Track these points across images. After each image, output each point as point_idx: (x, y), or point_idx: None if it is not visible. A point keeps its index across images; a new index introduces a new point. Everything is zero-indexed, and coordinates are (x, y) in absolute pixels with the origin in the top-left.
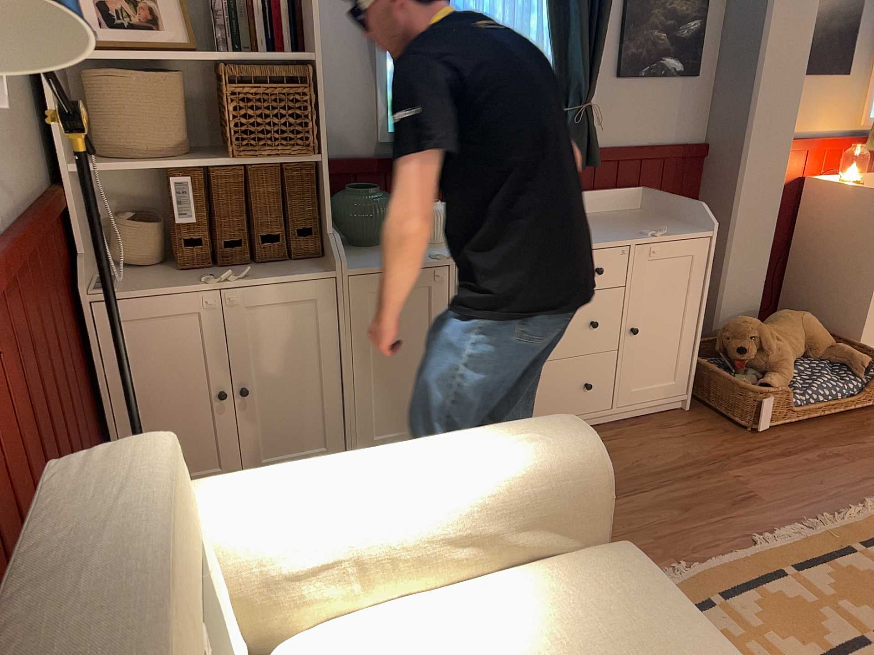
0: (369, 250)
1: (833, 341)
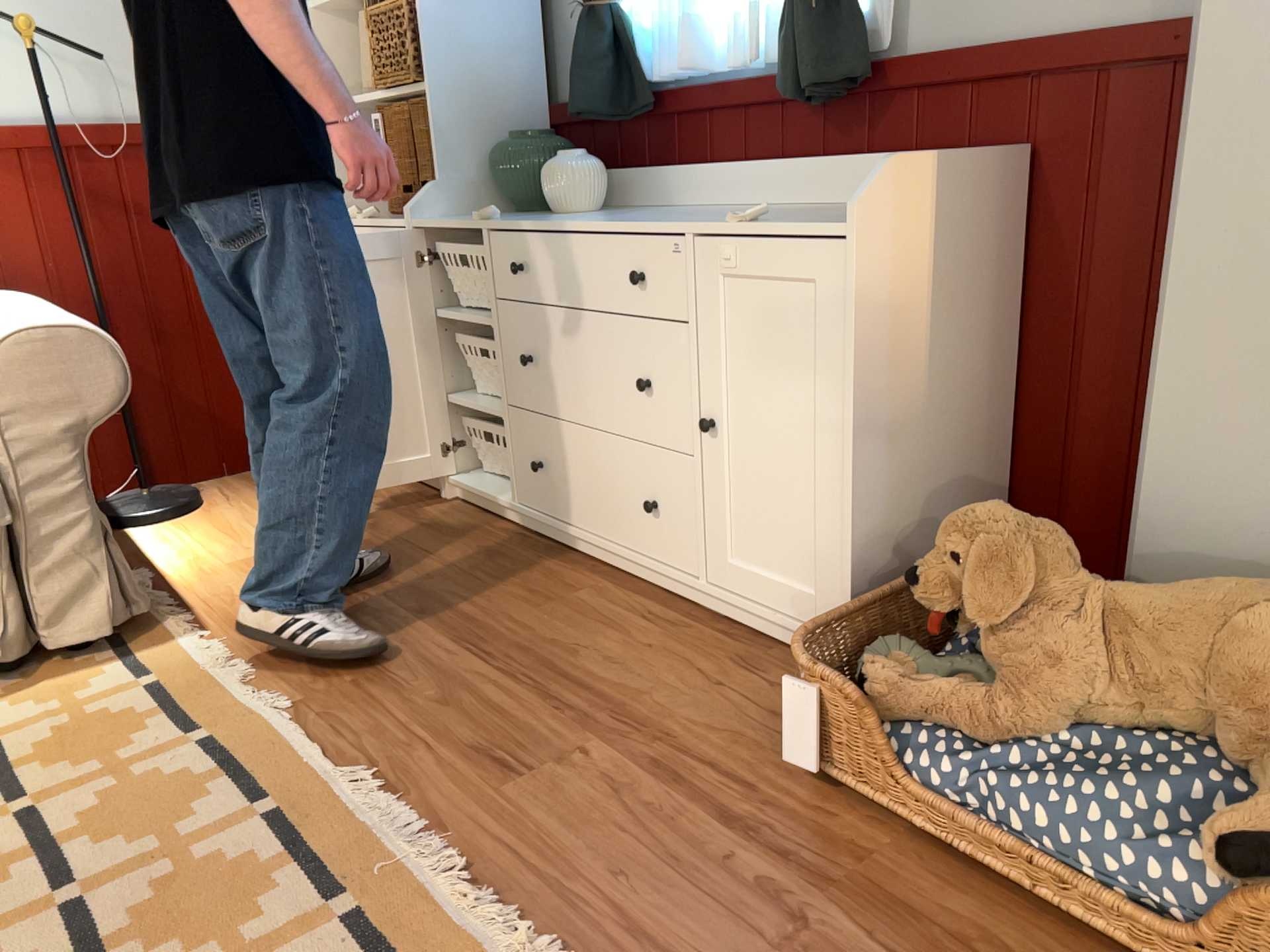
0: (503, 215)
1: None
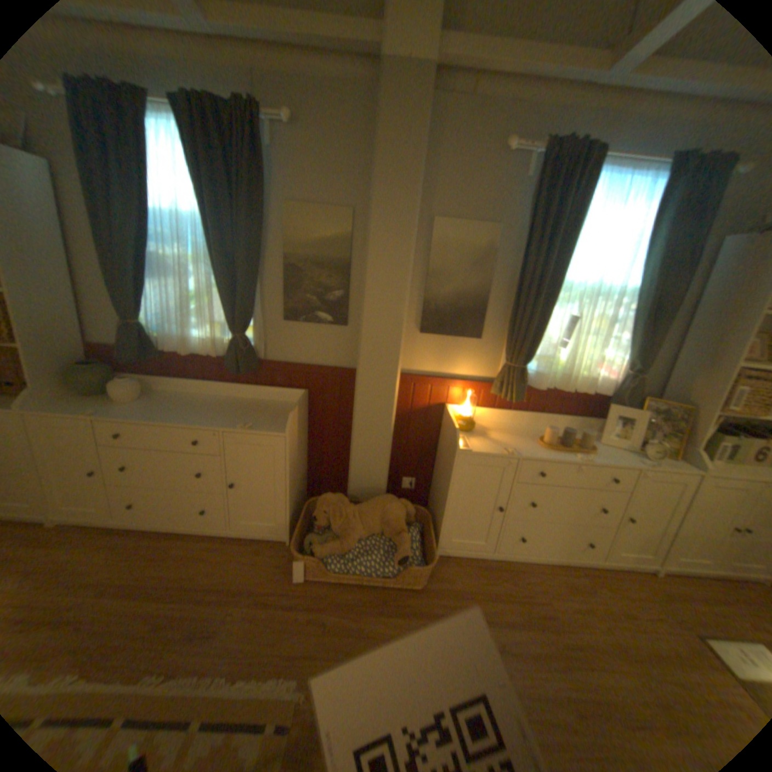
0: (77, 401)
1: (405, 531)
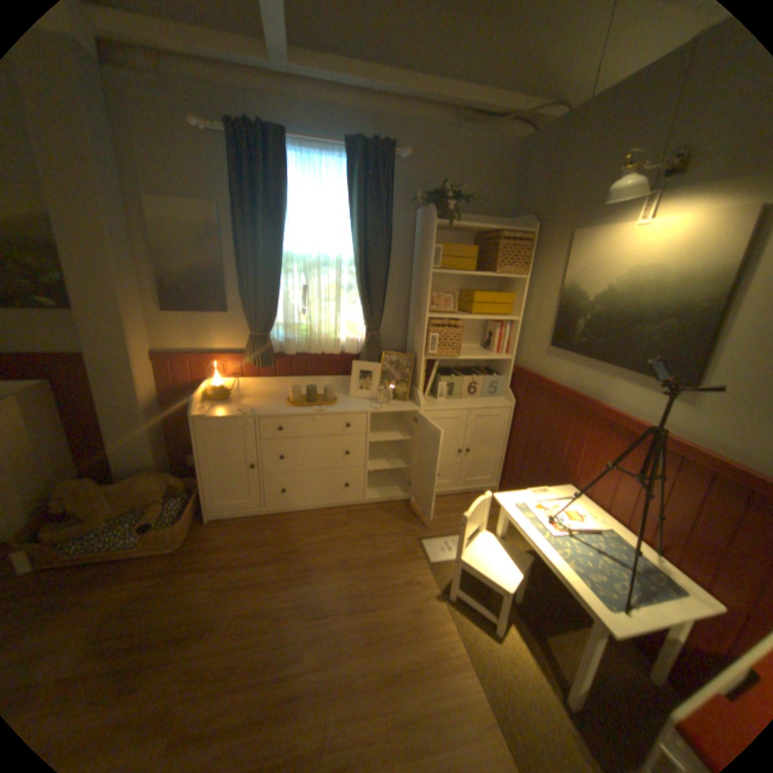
0: None
1: (159, 503)
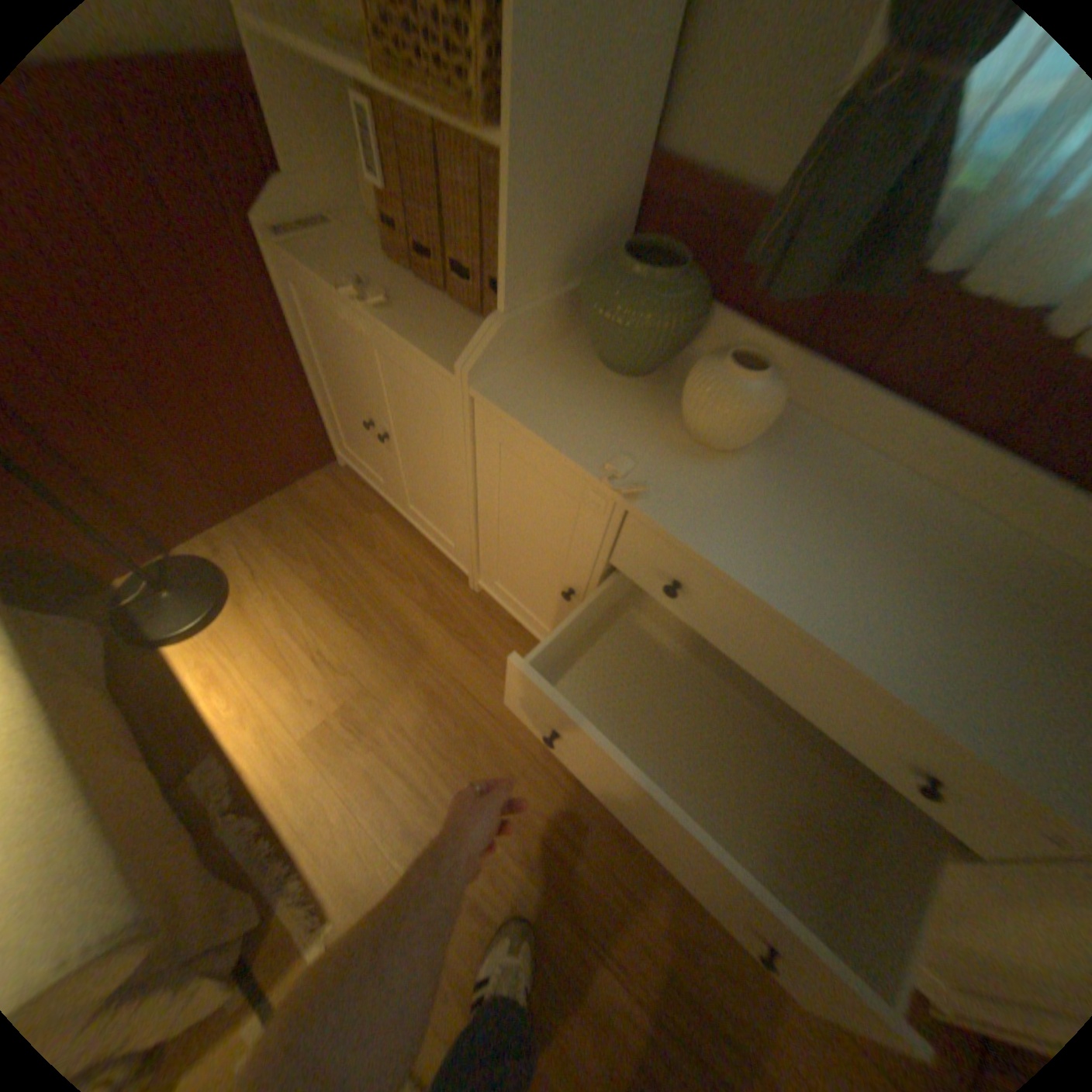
0: (596, 378)
1: None
